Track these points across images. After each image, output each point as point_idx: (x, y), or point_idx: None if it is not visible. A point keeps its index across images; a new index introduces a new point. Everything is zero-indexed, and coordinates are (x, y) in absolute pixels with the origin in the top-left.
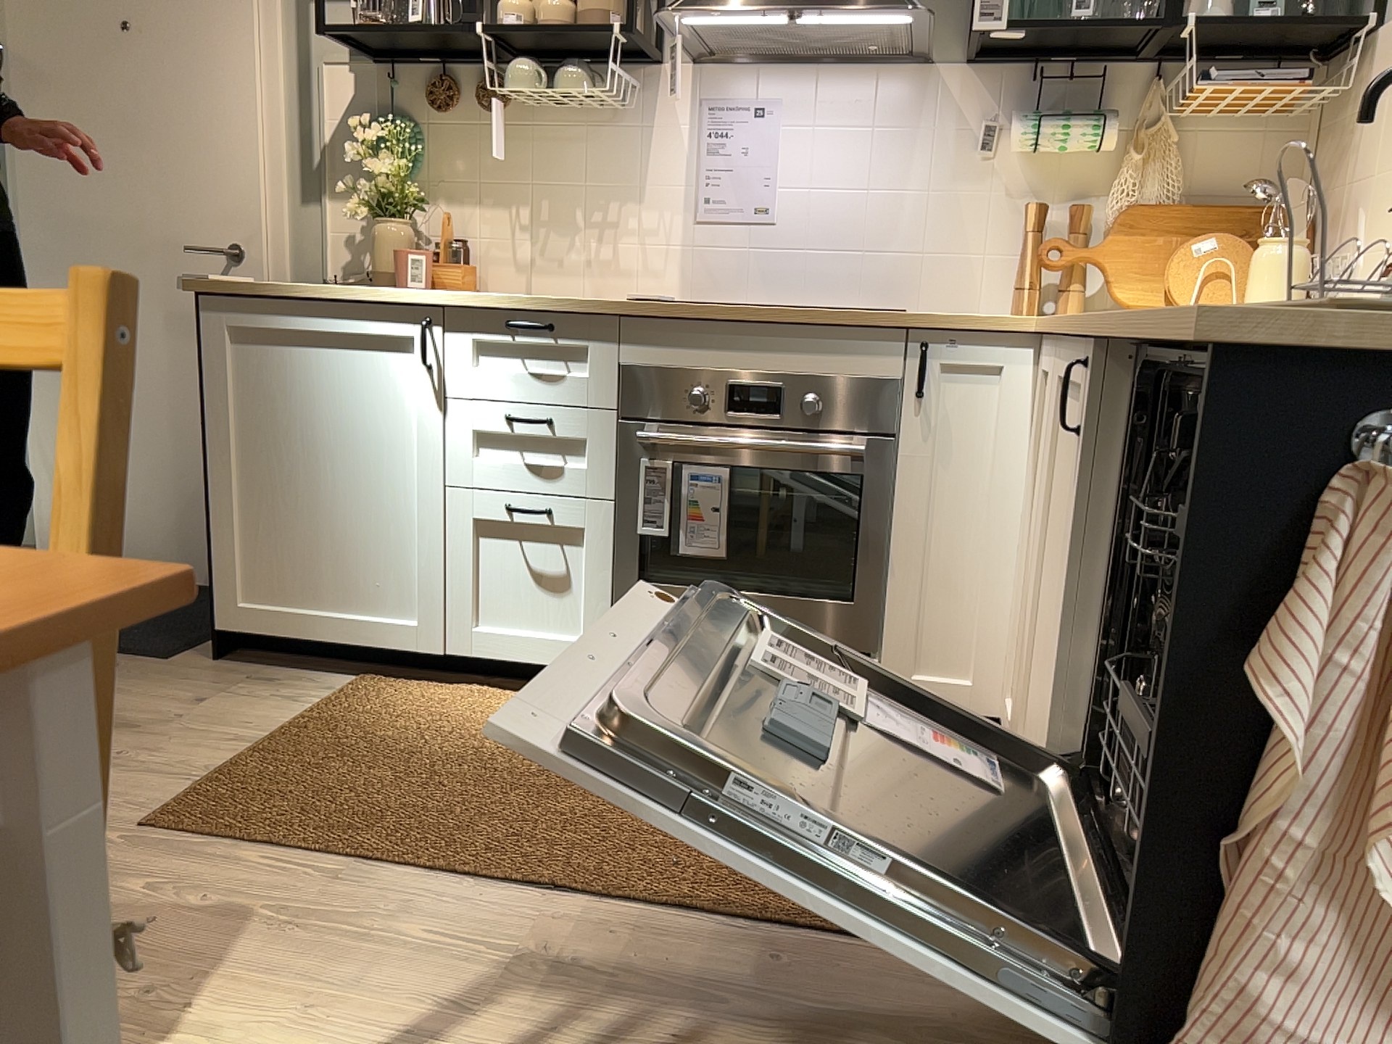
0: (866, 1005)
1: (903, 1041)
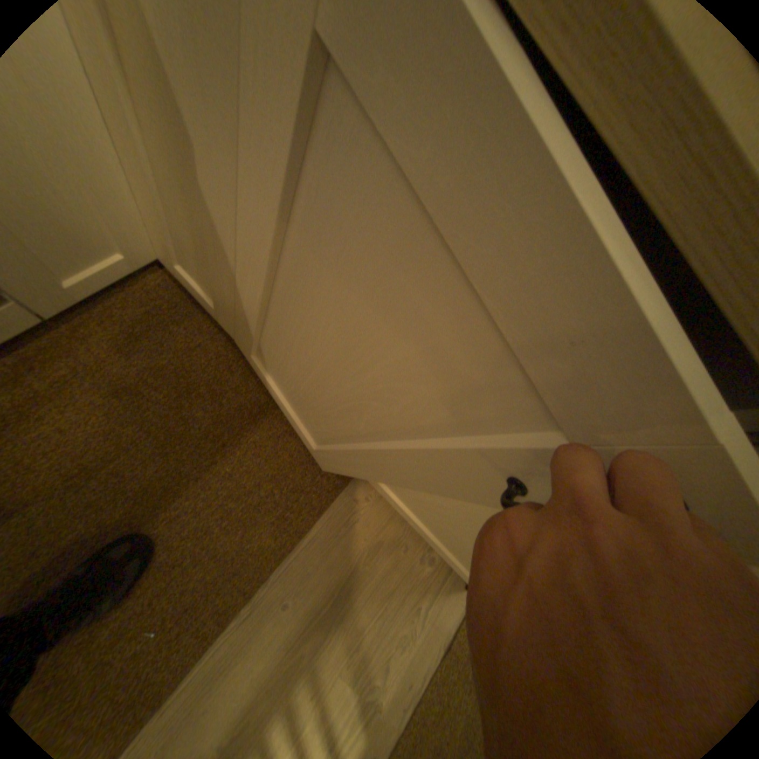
0: (329, 577)
1: (352, 570)
